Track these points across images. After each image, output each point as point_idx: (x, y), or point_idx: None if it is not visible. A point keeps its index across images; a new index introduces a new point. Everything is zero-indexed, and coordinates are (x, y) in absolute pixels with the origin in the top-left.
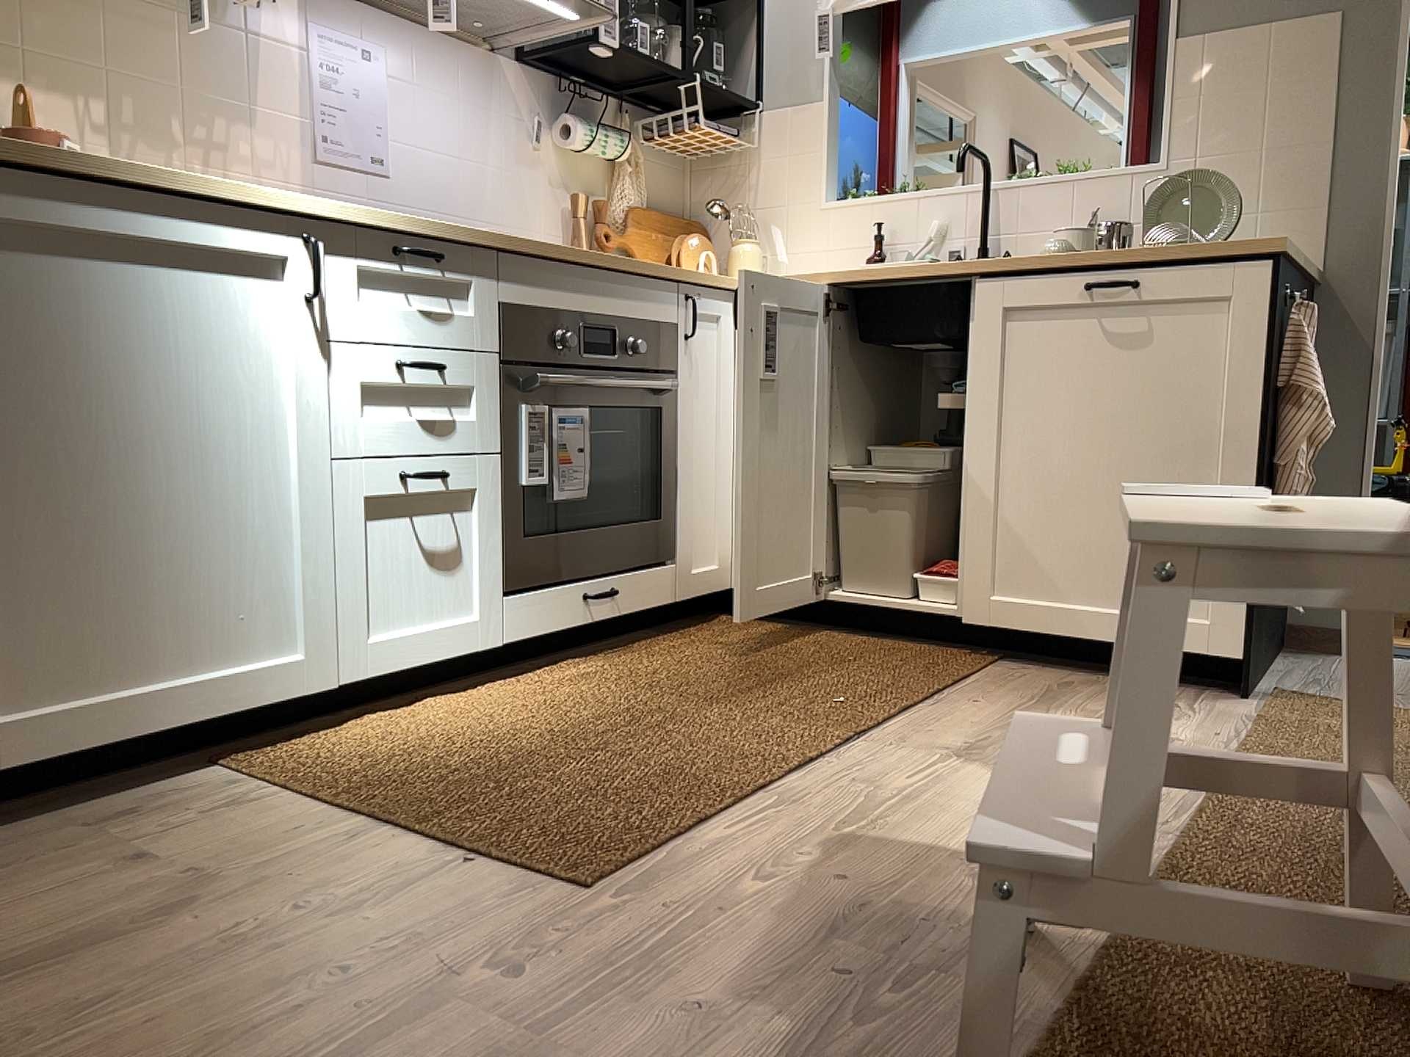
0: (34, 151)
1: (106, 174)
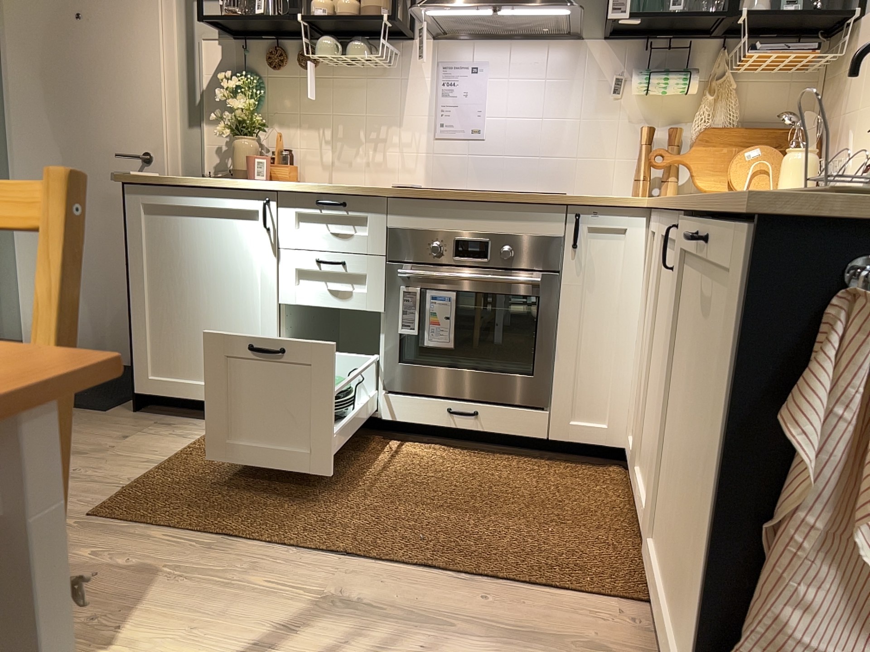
0: (163, 179)
1: (184, 185)
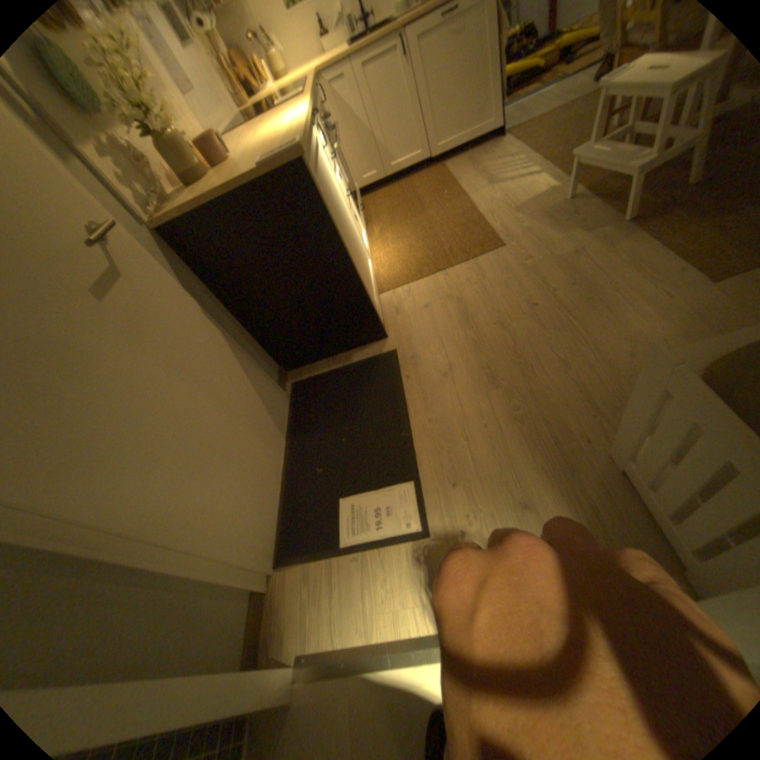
0: (302, 129)
1: (307, 127)
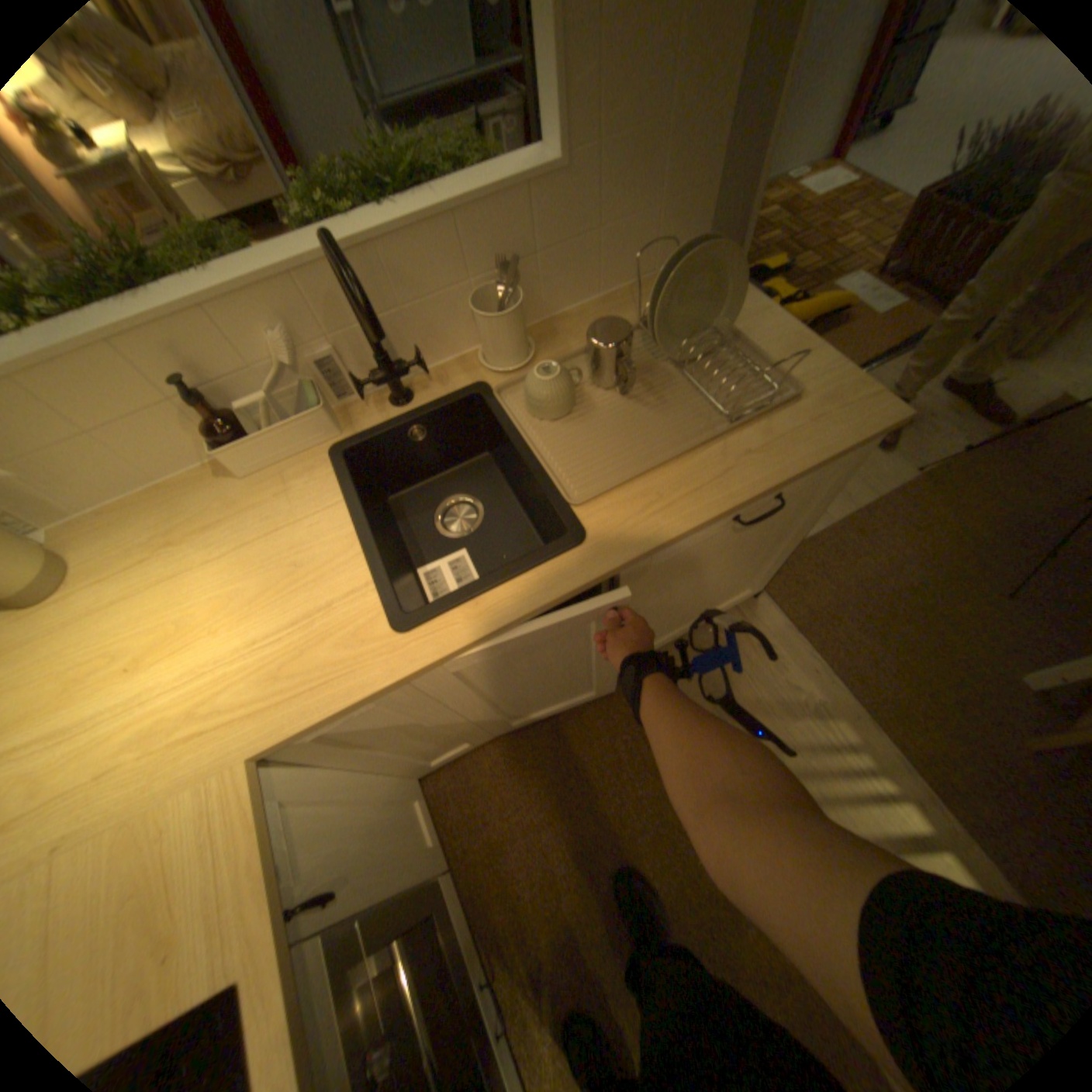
0: None
1: None
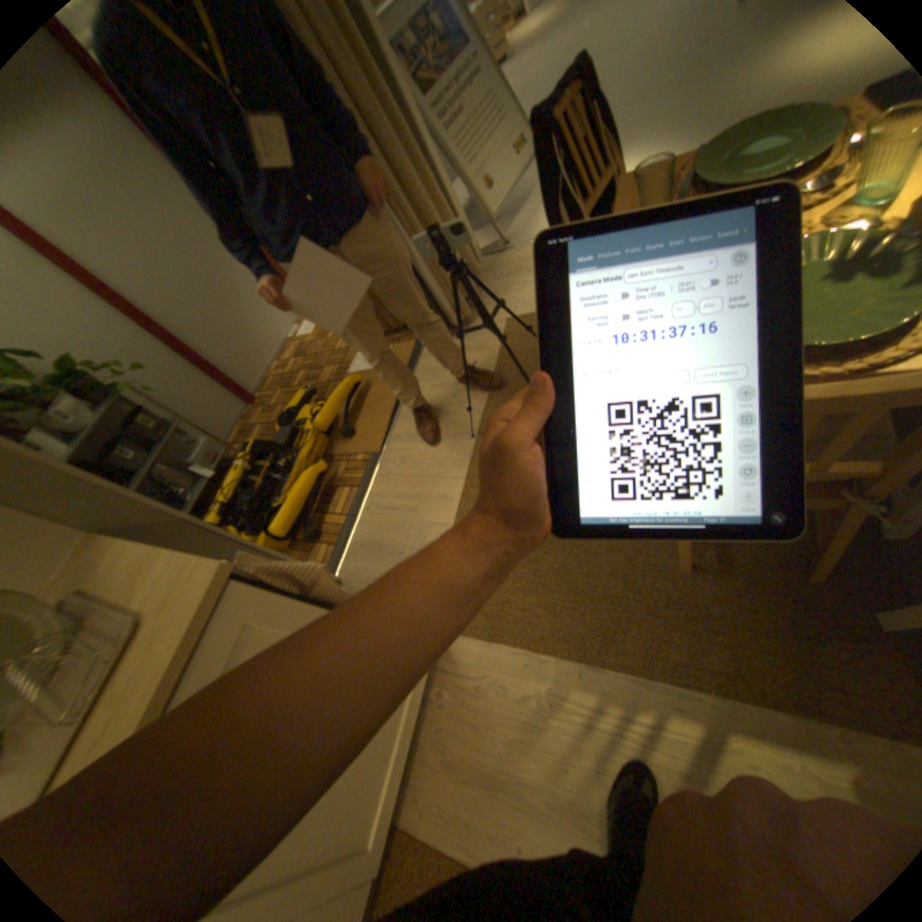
0: None
1: None
